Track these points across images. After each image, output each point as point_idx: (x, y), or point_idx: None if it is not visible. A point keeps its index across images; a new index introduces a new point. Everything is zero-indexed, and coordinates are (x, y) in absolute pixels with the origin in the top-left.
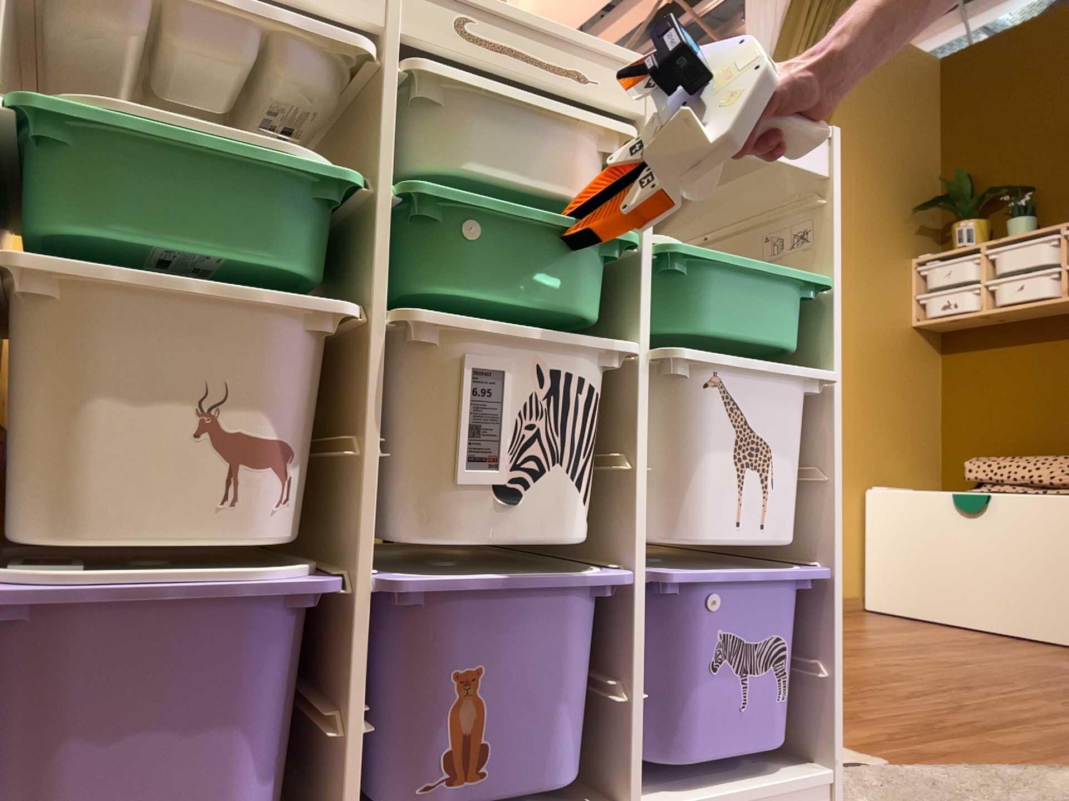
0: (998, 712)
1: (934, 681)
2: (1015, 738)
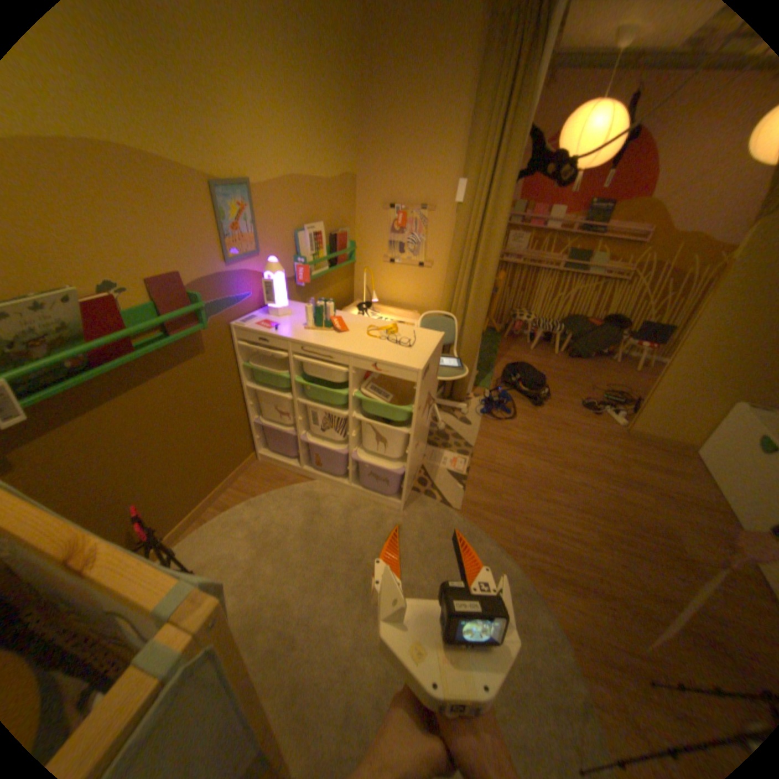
0: (555, 529)
1: (576, 505)
2: (523, 536)
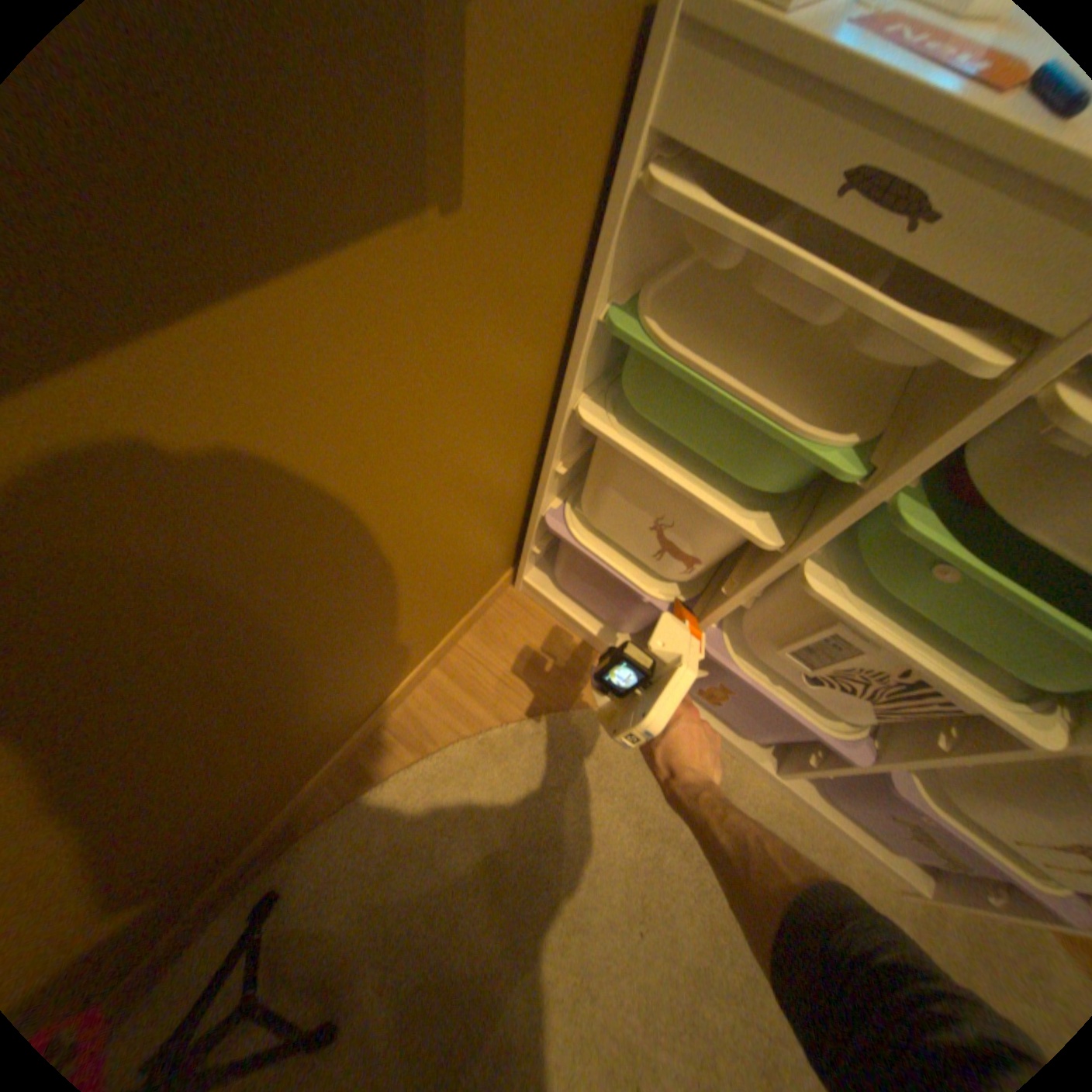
0: None
1: None
2: None
